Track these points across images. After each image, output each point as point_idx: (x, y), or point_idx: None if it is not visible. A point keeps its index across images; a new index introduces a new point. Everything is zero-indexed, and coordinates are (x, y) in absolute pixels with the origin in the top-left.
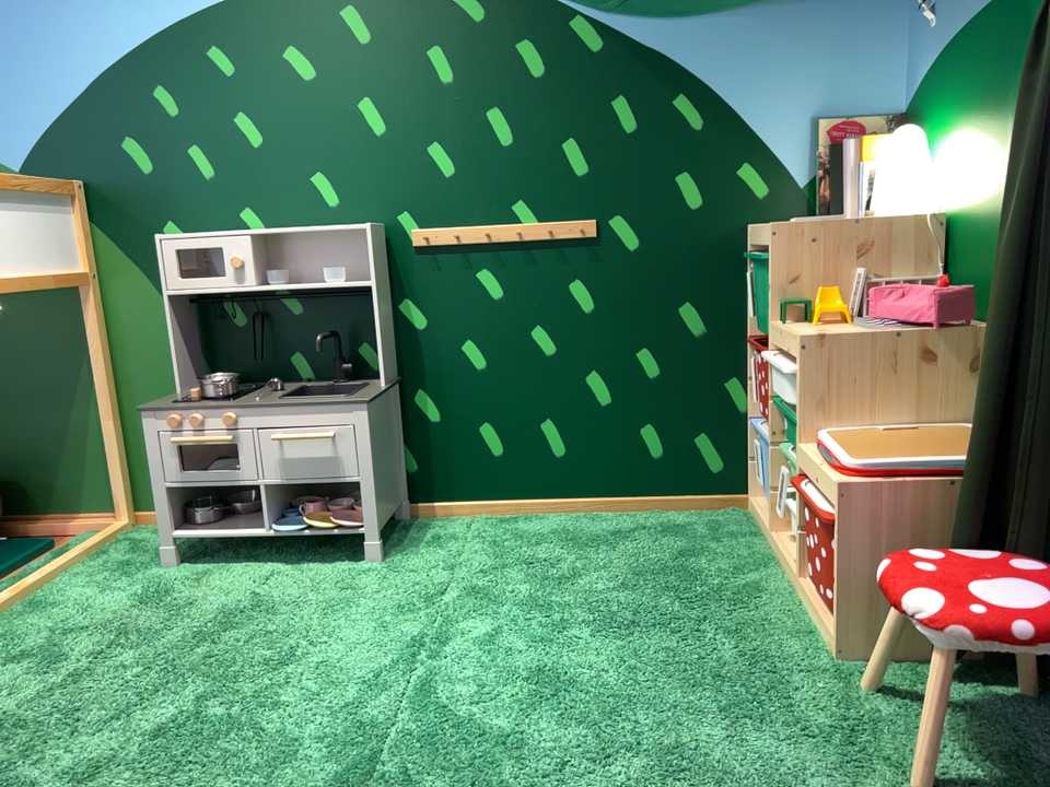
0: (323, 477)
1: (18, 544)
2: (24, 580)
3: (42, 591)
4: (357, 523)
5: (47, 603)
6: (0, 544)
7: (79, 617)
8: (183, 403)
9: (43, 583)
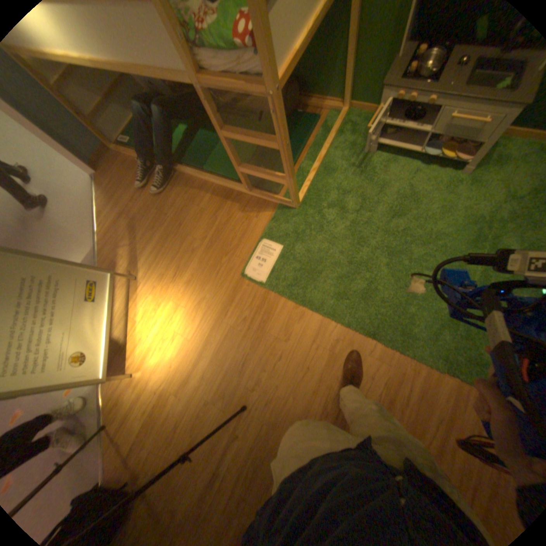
0: (466, 137)
1: (304, 113)
2: (320, 154)
3: (326, 159)
4: (467, 156)
5: (330, 169)
6: (297, 111)
7: (344, 182)
8: (405, 78)
9: (325, 154)
